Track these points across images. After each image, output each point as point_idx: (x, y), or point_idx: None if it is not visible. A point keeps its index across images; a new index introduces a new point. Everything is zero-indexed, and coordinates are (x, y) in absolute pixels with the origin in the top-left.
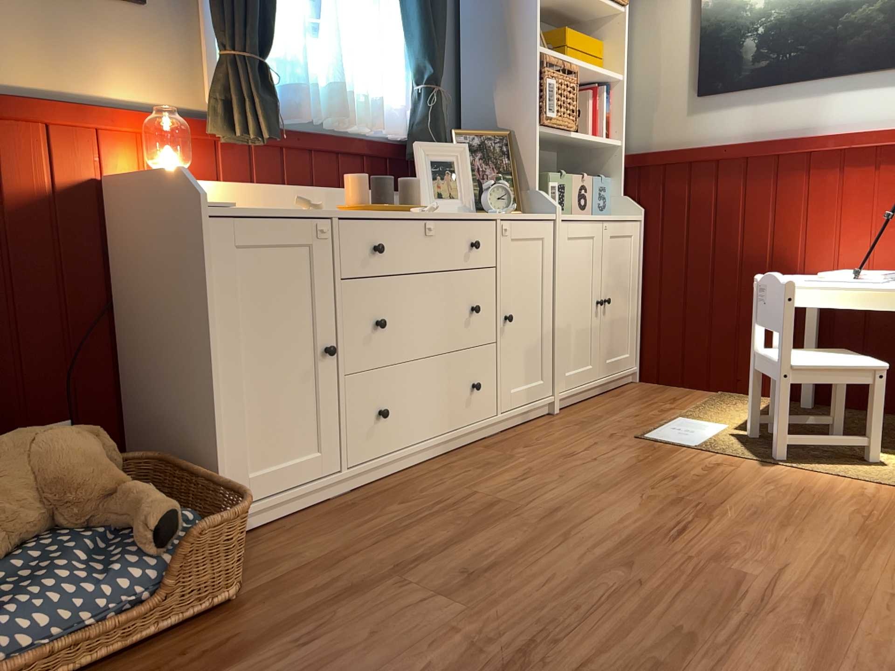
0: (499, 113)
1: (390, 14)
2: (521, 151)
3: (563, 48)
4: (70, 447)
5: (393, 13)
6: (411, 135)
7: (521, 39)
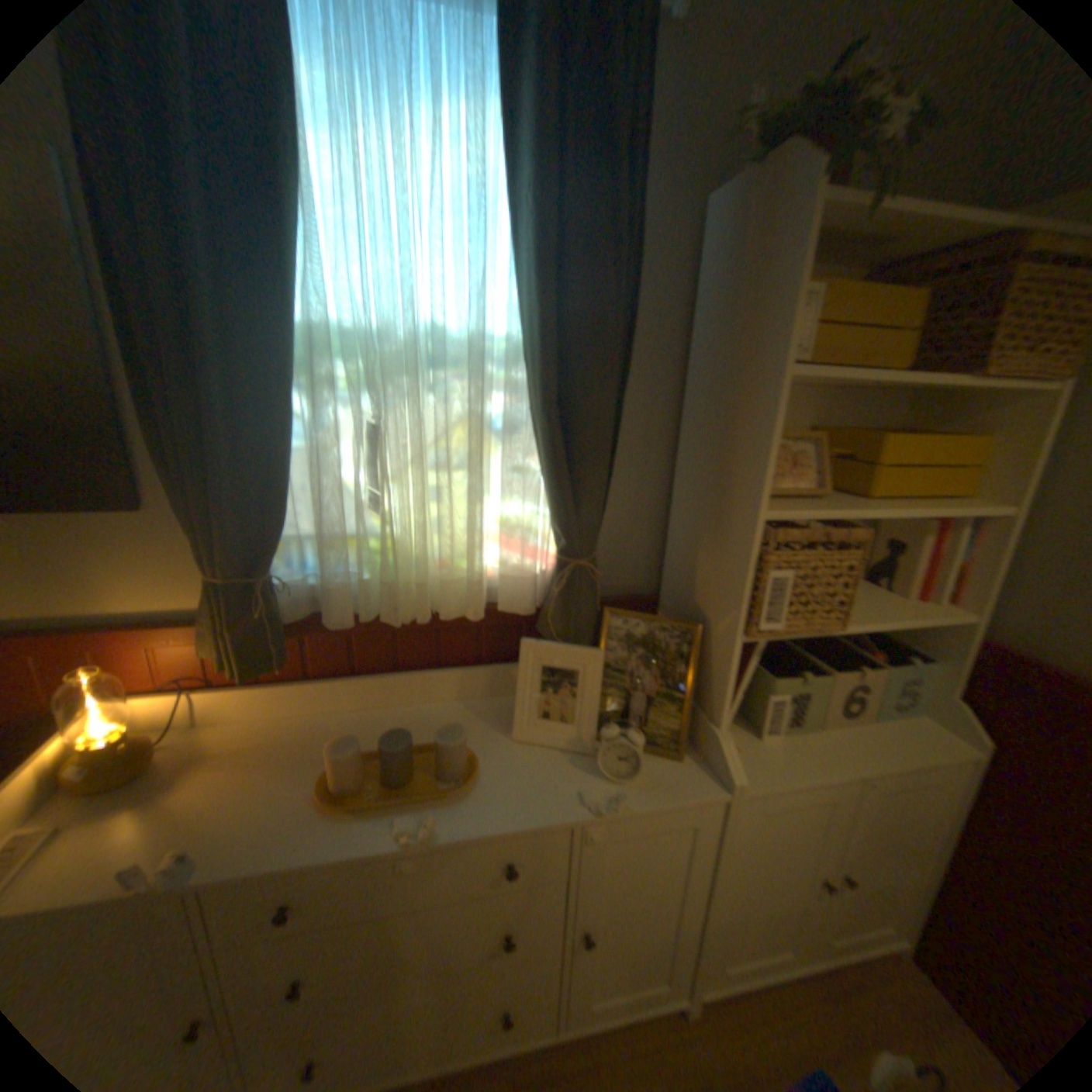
0: (702, 583)
1: (527, 448)
2: (716, 659)
3: (877, 466)
4: None
5: (527, 449)
6: (546, 609)
7: (744, 489)
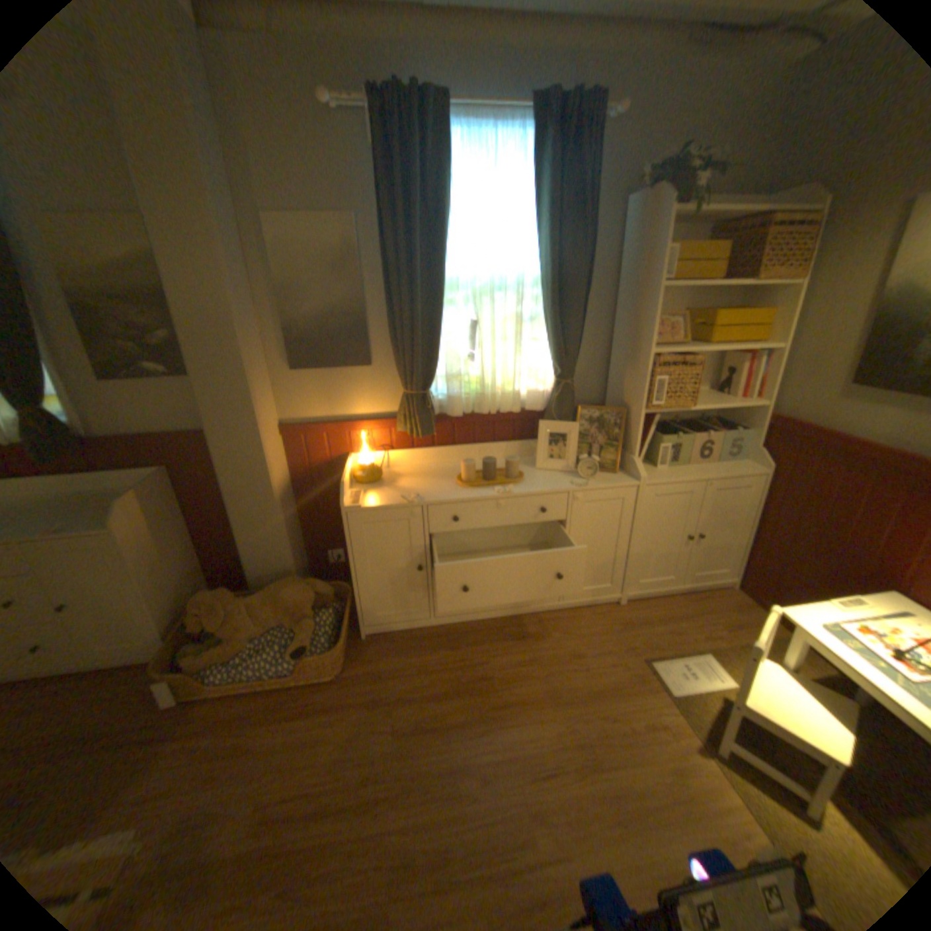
0: (625, 390)
1: (539, 328)
2: (632, 425)
3: (712, 327)
4: (291, 598)
5: (540, 328)
6: (547, 409)
7: (643, 340)
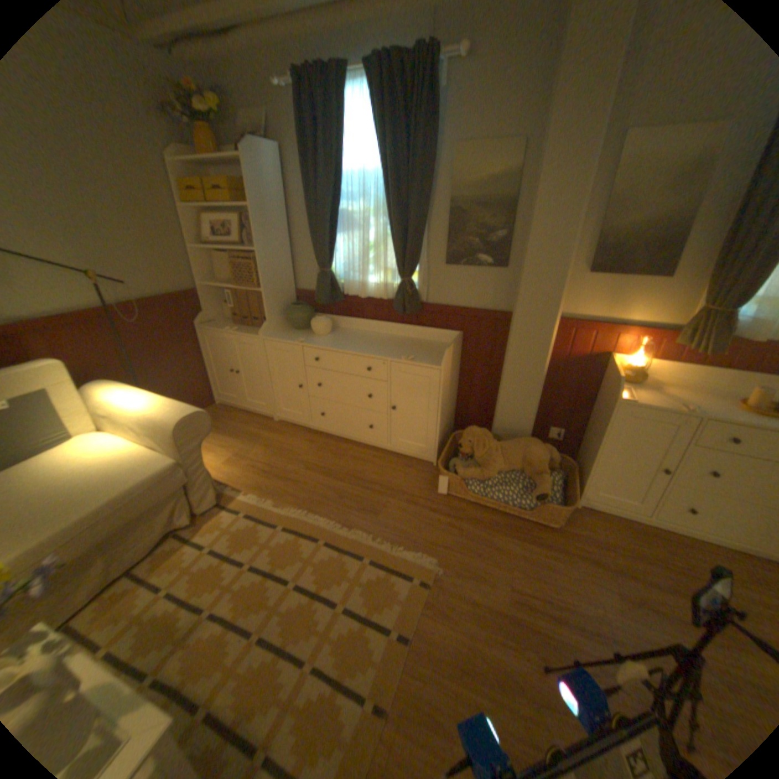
0: None
1: None
2: None
3: None
4: (536, 454)
5: None
6: None
7: None
